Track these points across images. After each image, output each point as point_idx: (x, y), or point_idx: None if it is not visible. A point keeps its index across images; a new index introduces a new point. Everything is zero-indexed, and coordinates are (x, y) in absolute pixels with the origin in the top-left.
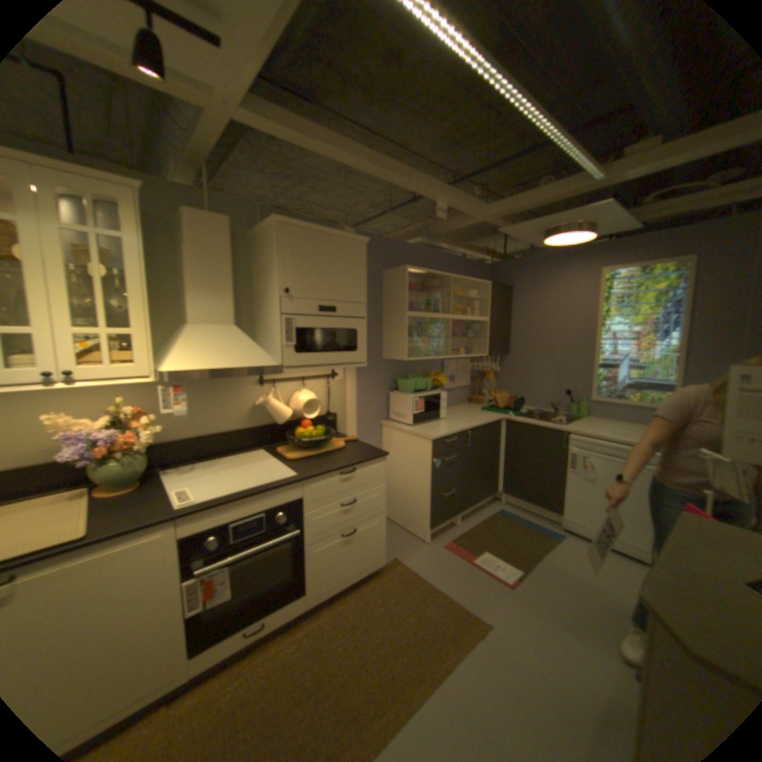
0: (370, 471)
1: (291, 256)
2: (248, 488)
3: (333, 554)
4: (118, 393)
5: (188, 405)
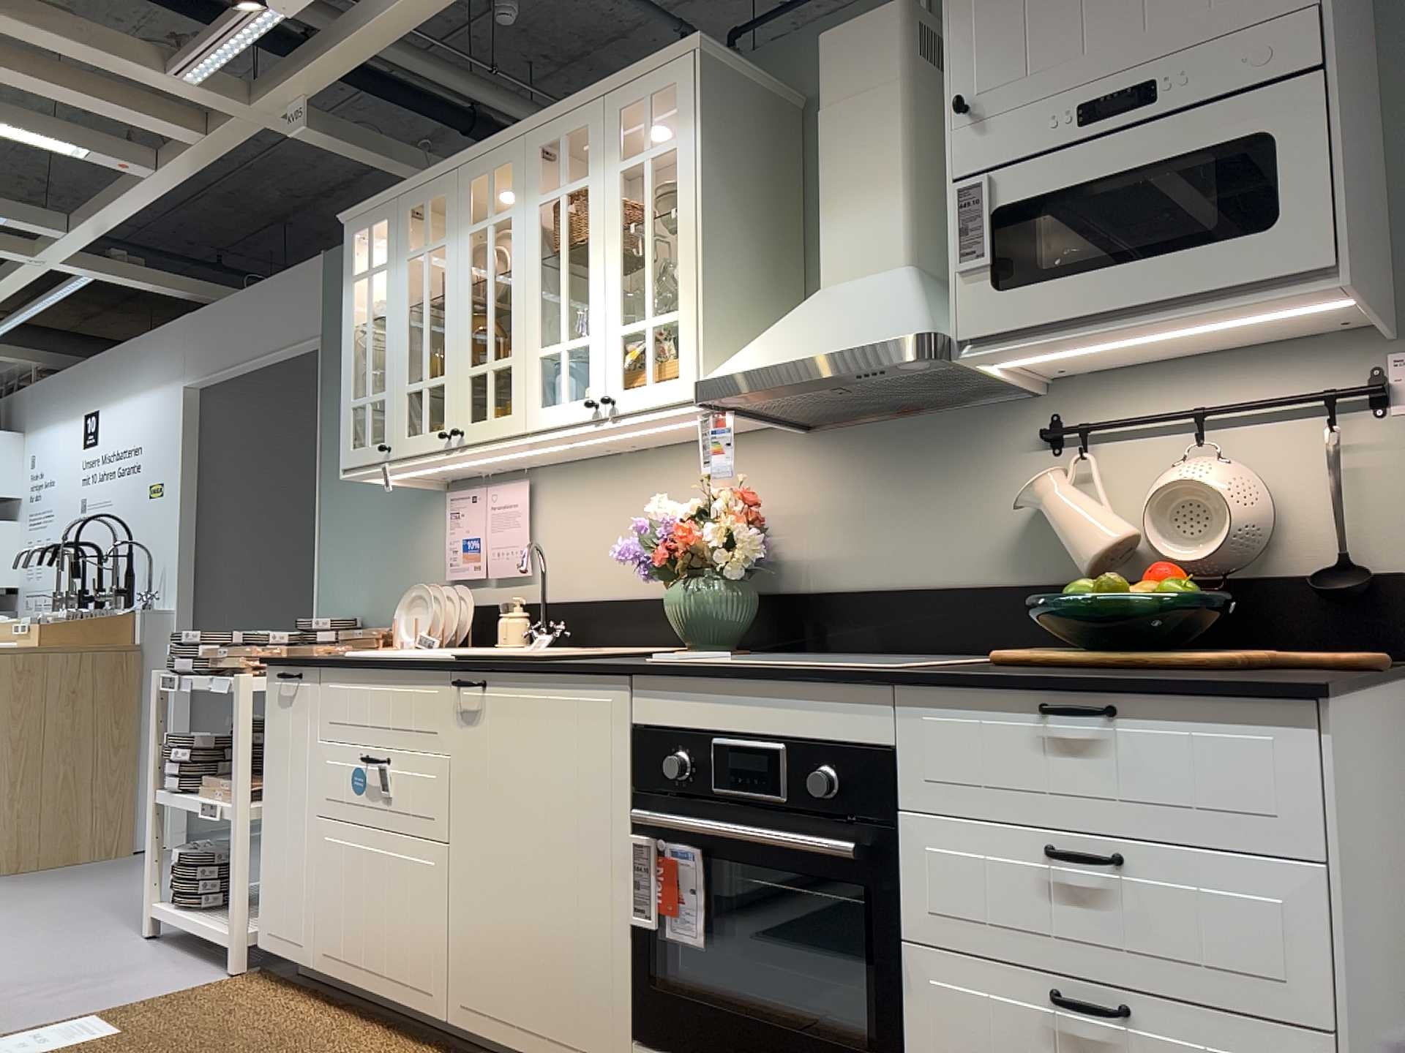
0: (1202, 748)
1: (972, 4)
2: (771, 666)
3: (1012, 1052)
4: (762, 473)
5: (870, 503)
